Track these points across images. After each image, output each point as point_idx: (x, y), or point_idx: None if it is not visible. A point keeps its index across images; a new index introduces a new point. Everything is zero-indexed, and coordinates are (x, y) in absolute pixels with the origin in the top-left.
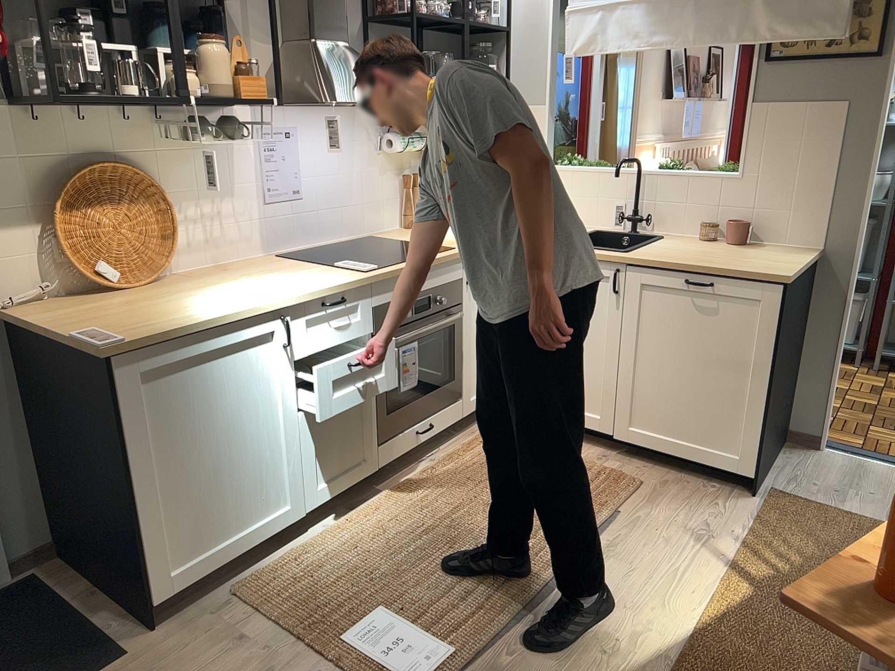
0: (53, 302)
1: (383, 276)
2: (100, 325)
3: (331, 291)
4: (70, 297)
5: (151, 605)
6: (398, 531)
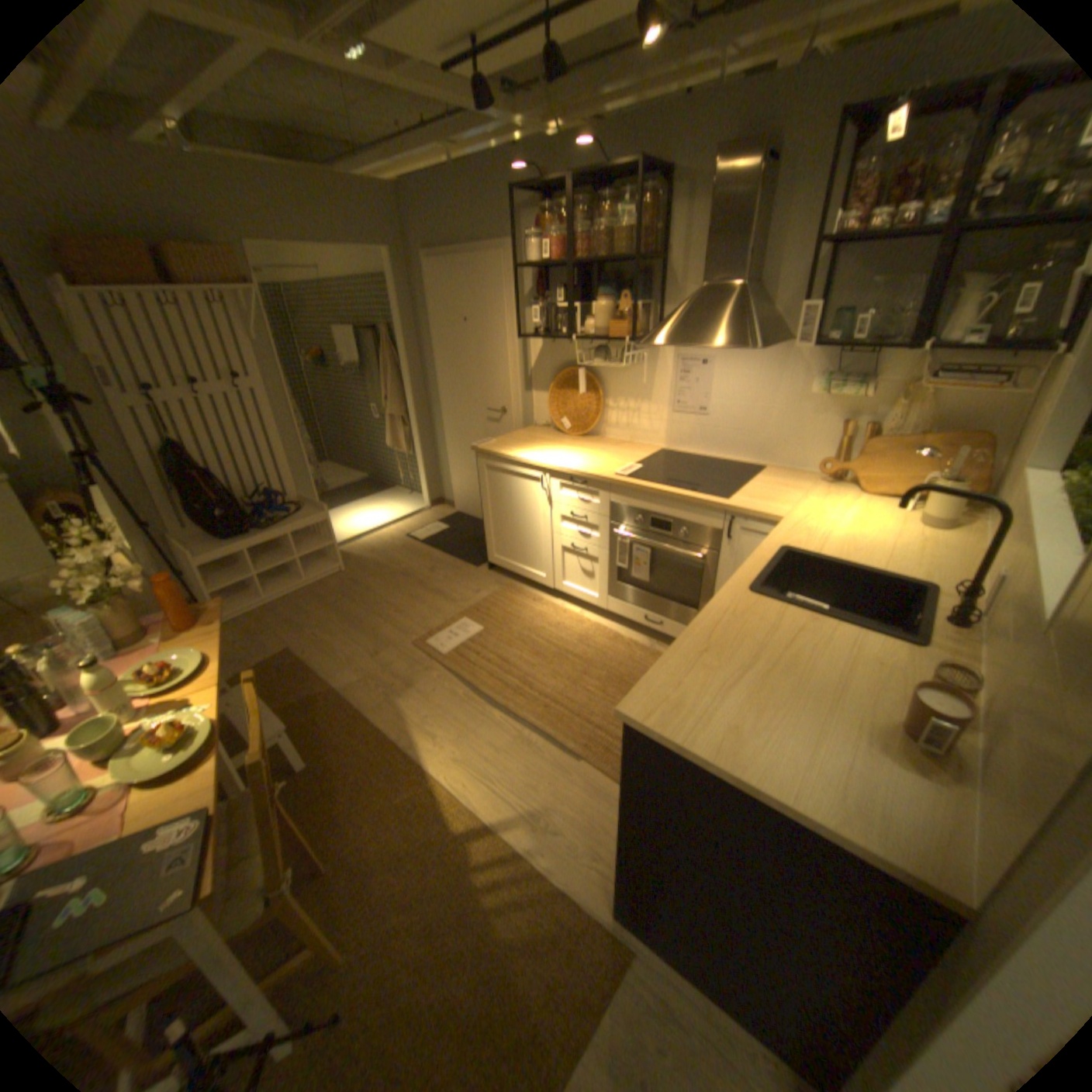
0: (545, 429)
1: (616, 483)
2: (505, 441)
3: (573, 473)
4: (555, 430)
5: (488, 559)
6: (553, 630)
